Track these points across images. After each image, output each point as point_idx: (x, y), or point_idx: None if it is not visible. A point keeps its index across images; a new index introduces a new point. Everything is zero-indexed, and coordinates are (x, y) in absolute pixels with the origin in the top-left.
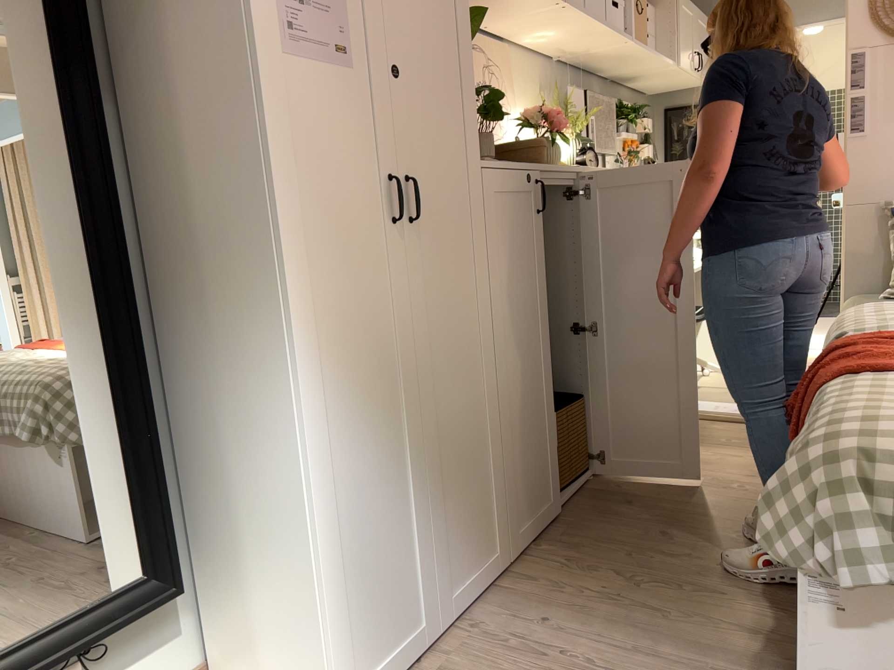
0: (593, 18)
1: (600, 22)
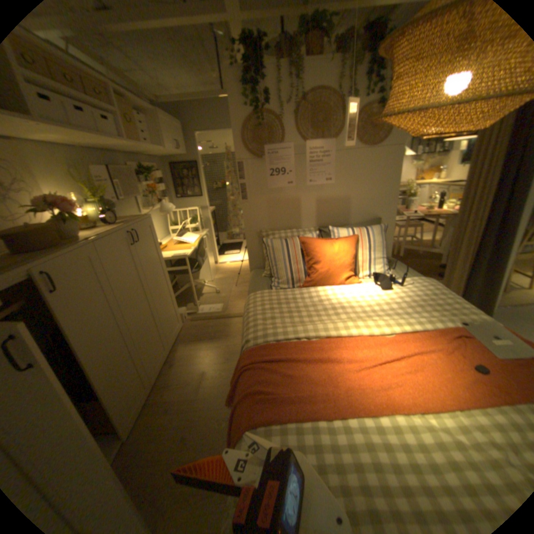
0: (81, 130)
1: (90, 131)
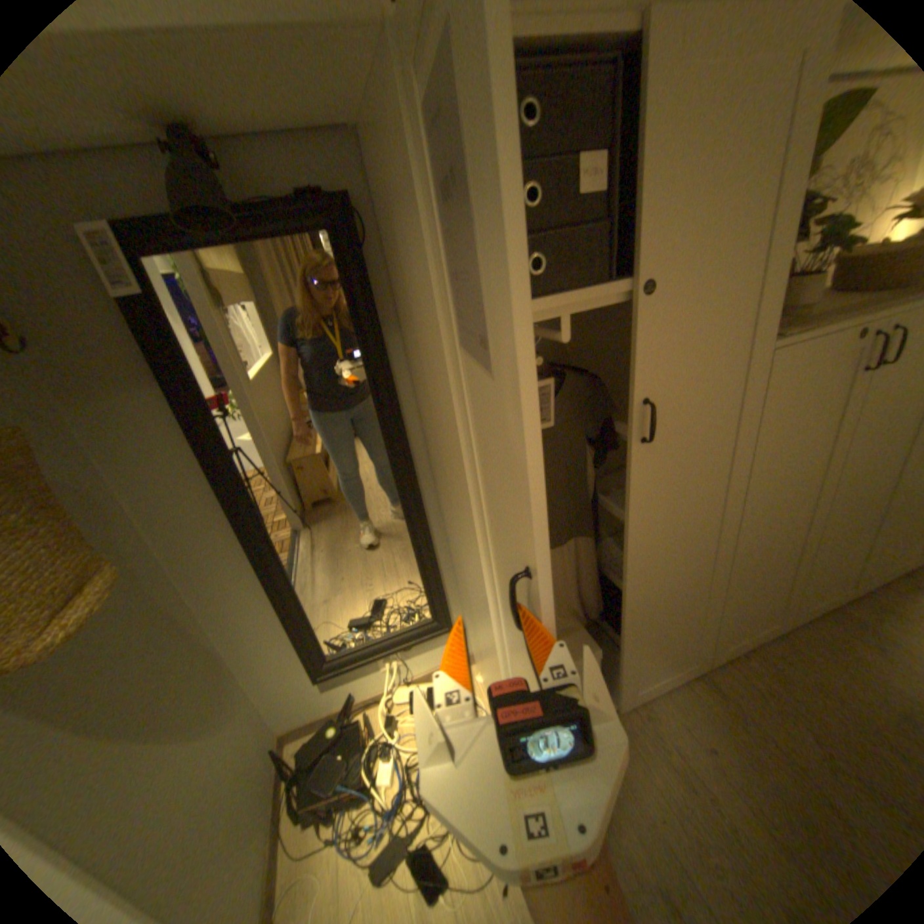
0: None
1: None
